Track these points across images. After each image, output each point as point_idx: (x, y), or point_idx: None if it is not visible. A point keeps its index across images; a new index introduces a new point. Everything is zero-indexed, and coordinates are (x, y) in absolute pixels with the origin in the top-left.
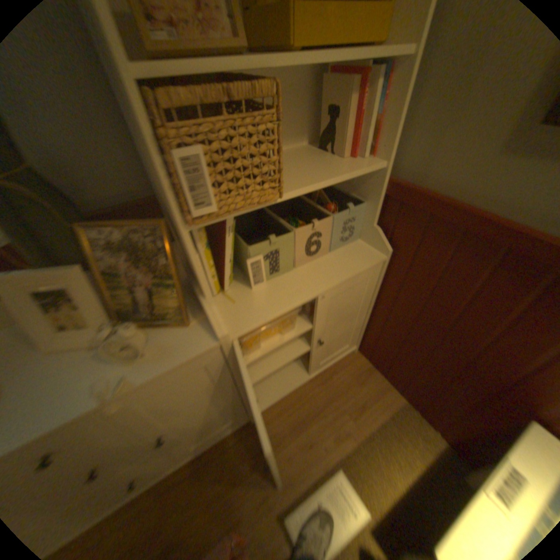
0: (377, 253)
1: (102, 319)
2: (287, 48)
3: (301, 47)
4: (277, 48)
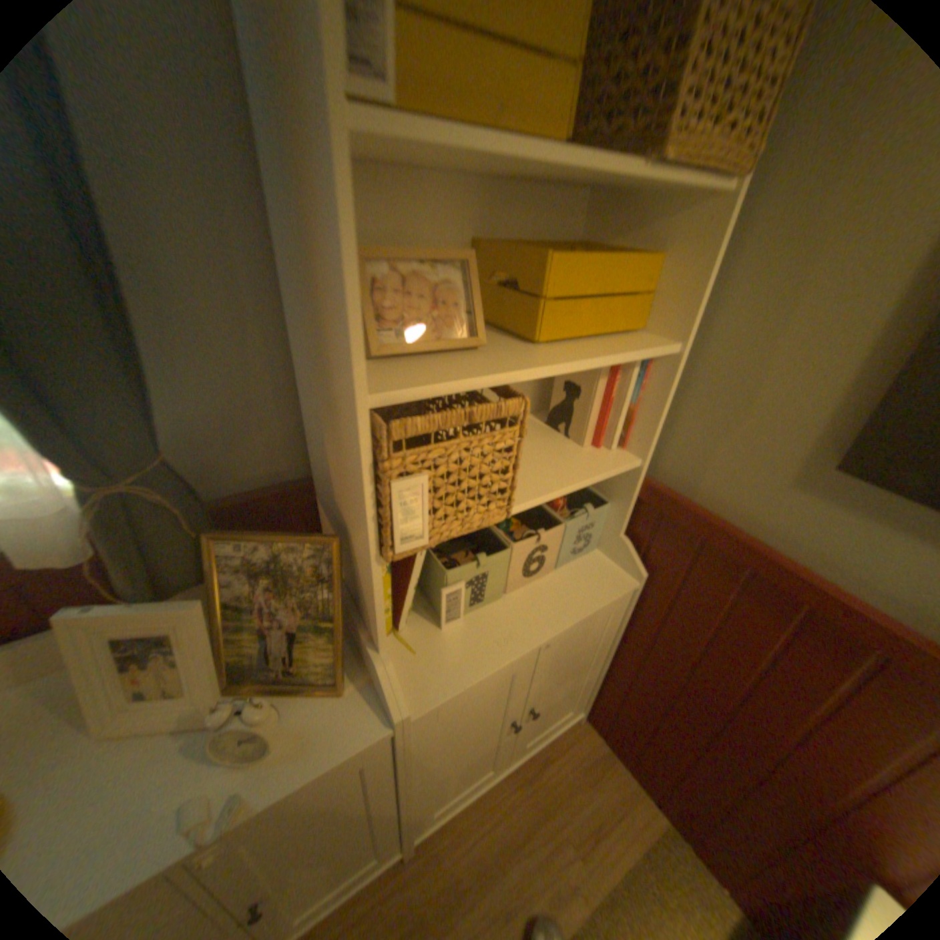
0: (626, 577)
1: (208, 690)
2: (529, 338)
3: (548, 341)
4: (514, 332)
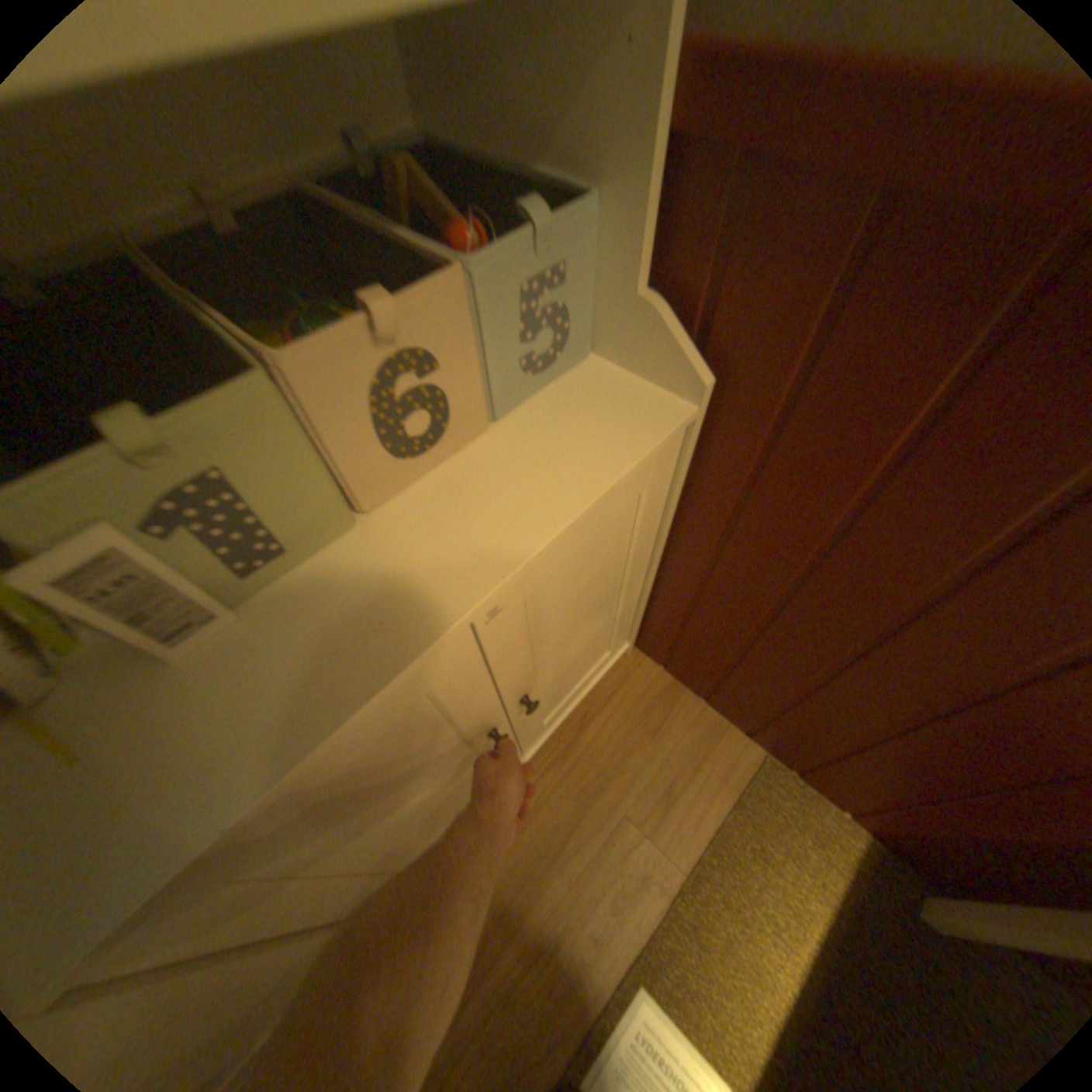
0: (664, 398)
1: None
2: None
3: None
4: None
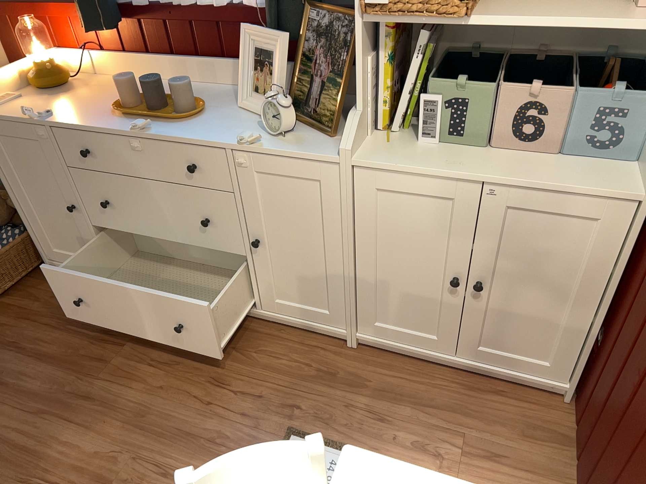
0: (638, 184)
1: (277, 90)
2: None
3: None
4: None
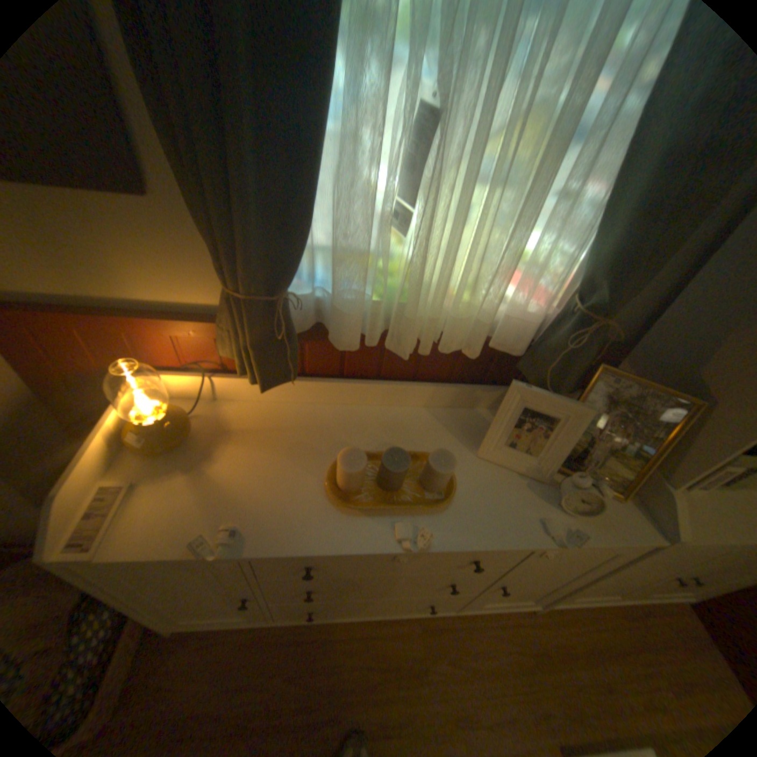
0: None
1: (564, 461)
2: None
3: None
4: None
